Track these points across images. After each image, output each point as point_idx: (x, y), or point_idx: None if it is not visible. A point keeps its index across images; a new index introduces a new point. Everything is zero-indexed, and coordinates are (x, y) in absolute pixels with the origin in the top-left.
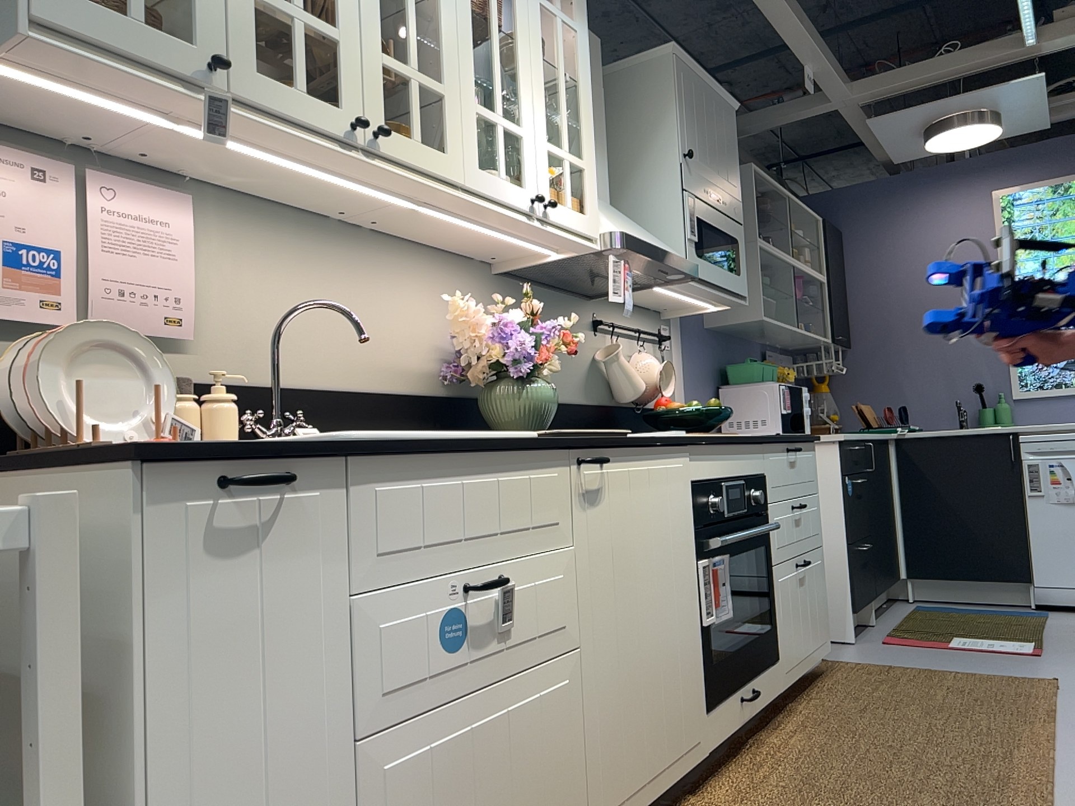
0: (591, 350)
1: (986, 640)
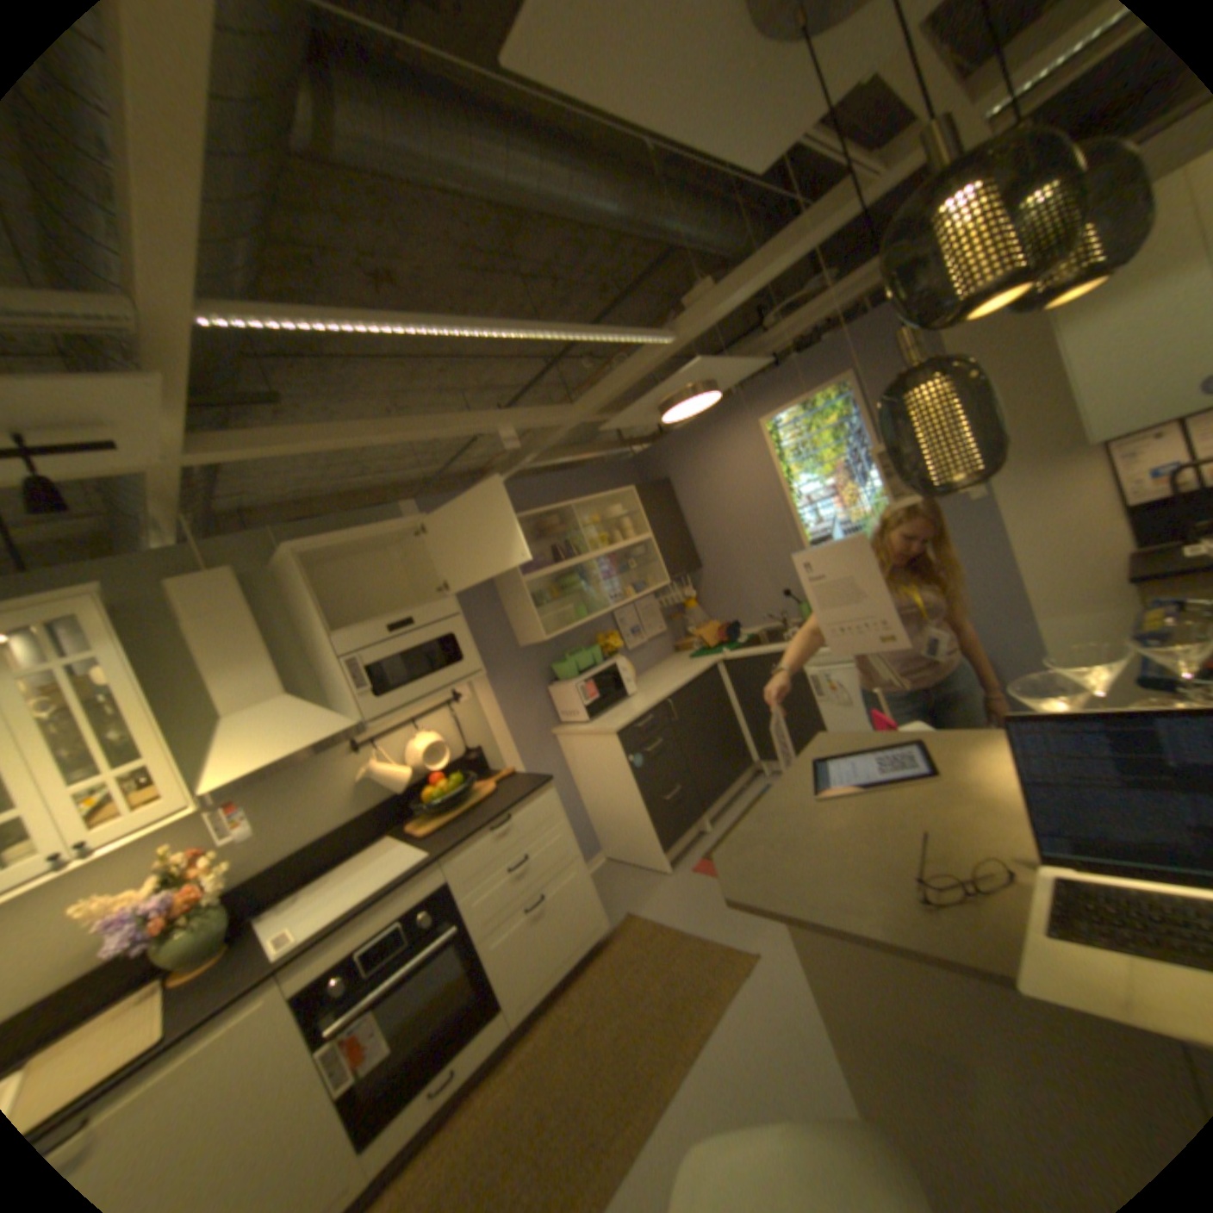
0: (351, 775)
1: None
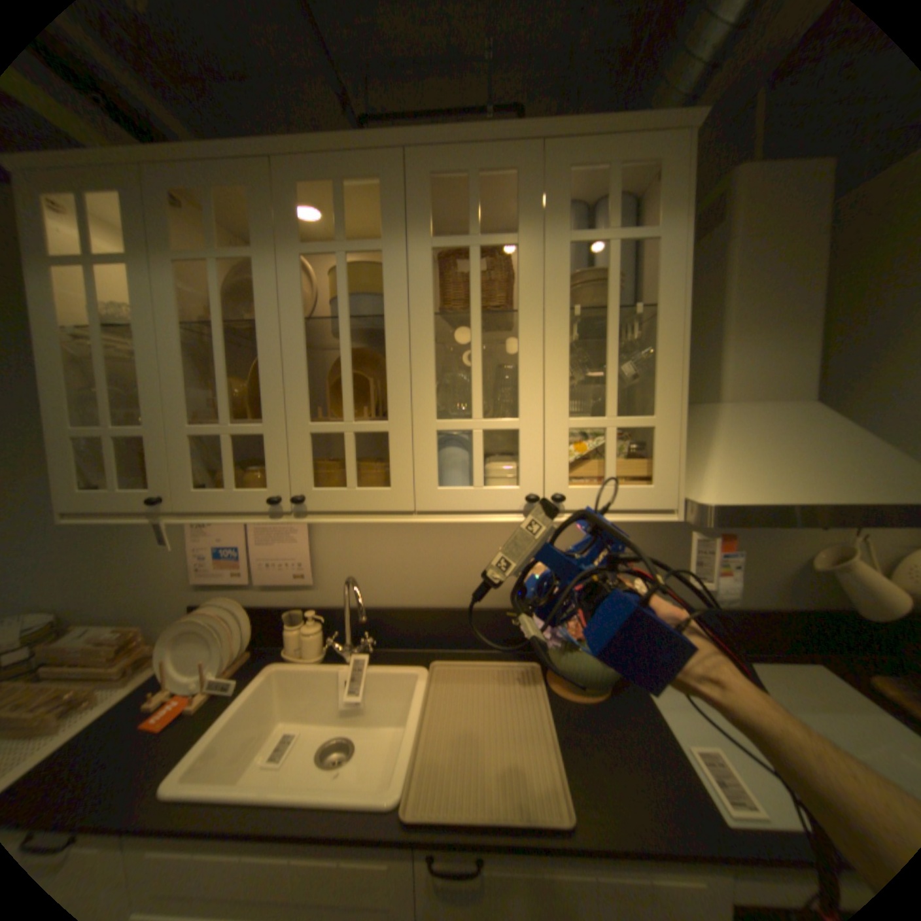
0: (804, 549)
1: None
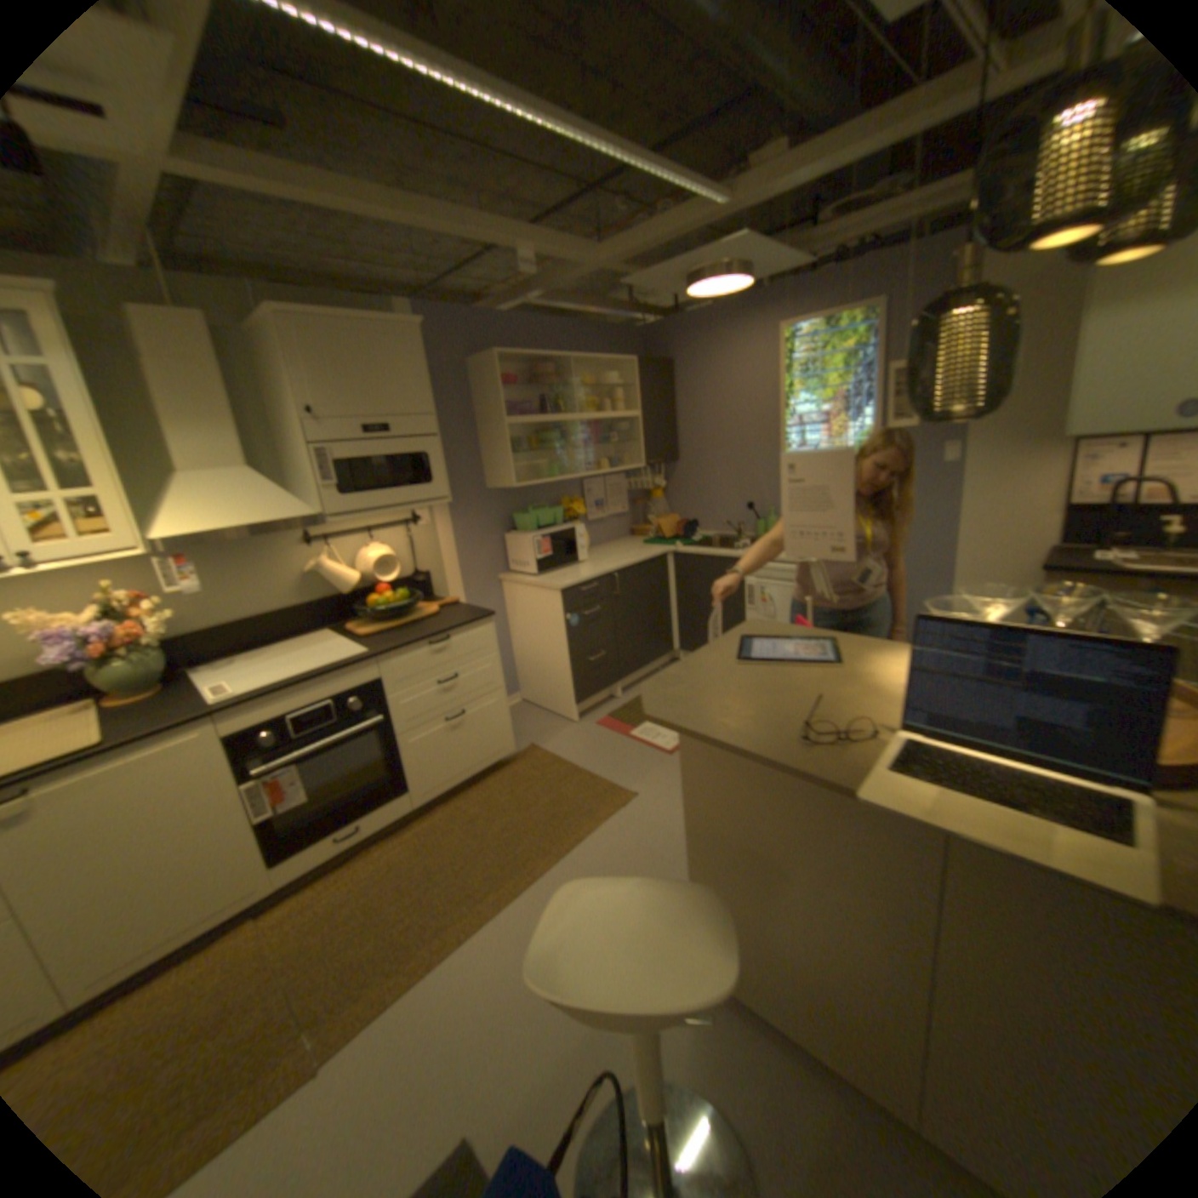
0: (302, 564)
1: (662, 732)
